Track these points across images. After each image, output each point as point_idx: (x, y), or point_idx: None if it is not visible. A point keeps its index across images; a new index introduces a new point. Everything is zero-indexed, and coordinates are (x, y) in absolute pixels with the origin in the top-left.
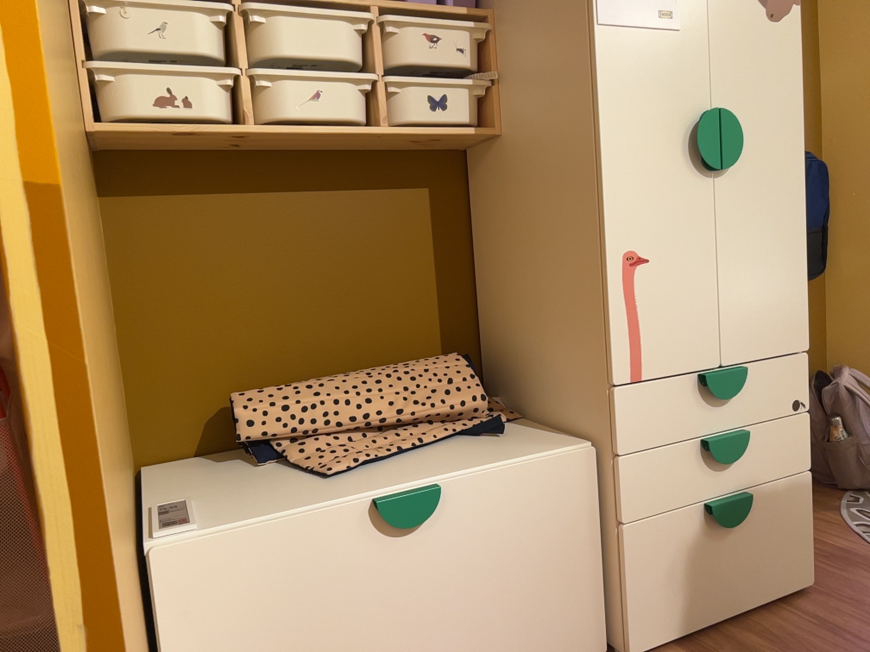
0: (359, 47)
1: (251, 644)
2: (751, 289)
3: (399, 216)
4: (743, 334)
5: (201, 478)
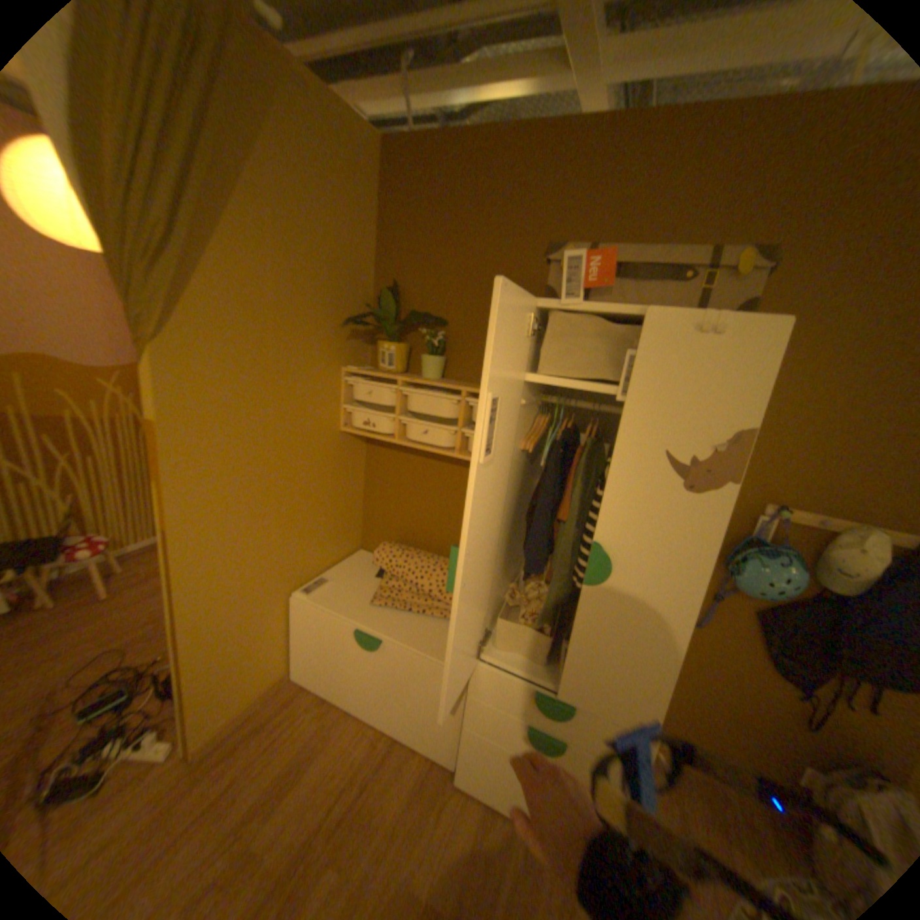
0: (462, 407)
1: (313, 645)
2: (600, 669)
3: None
4: (582, 691)
5: (357, 570)
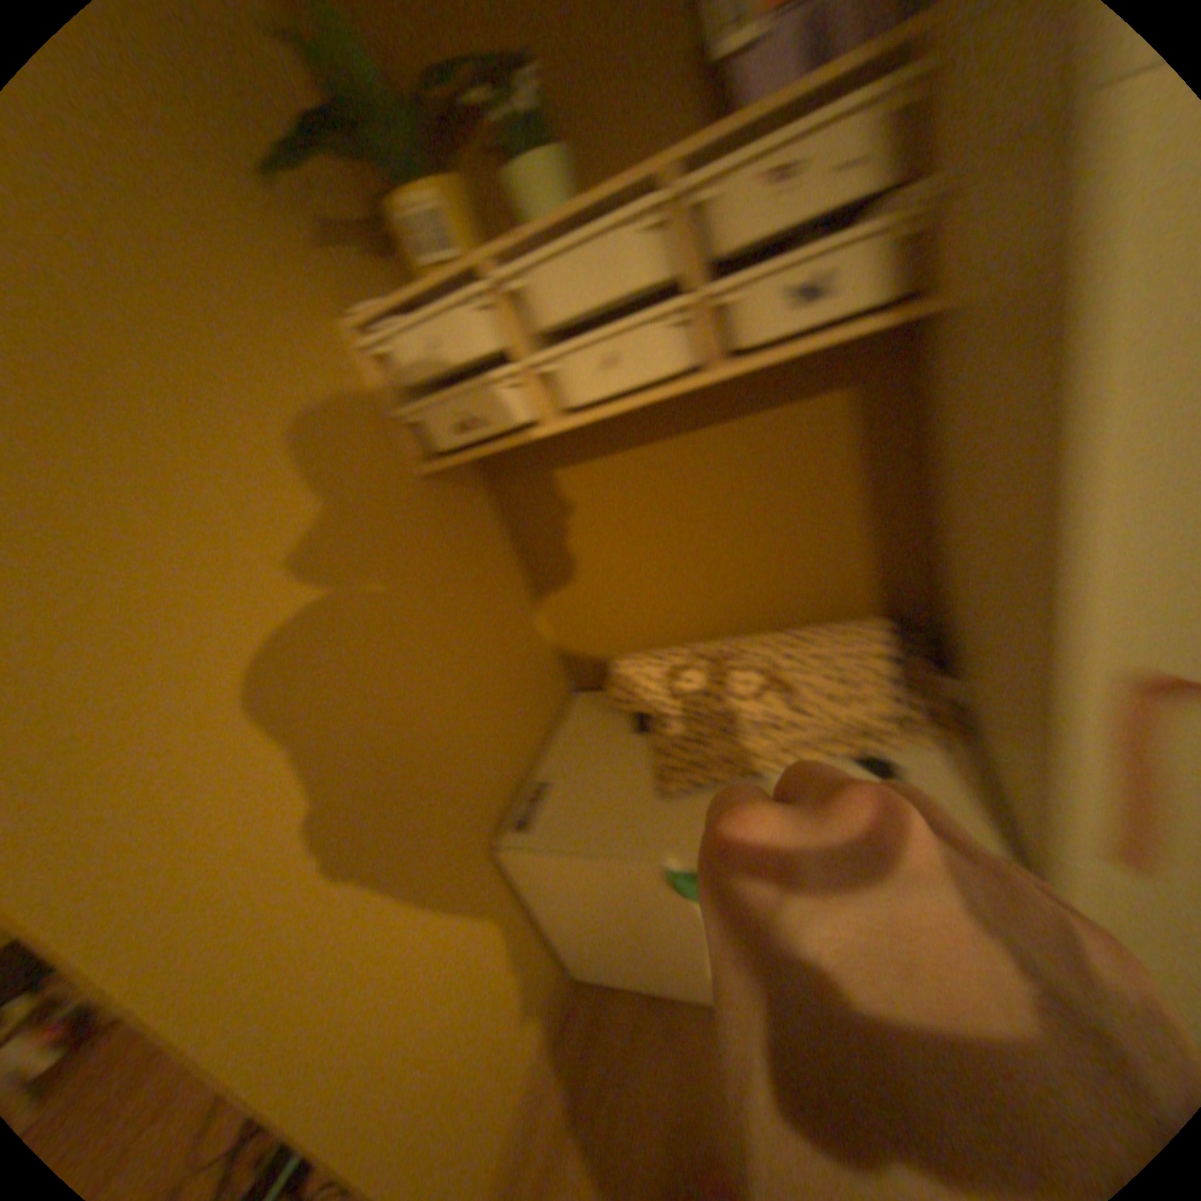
0: (674, 236)
1: (587, 918)
2: None
3: (801, 442)
4: None
5: (592, 735)
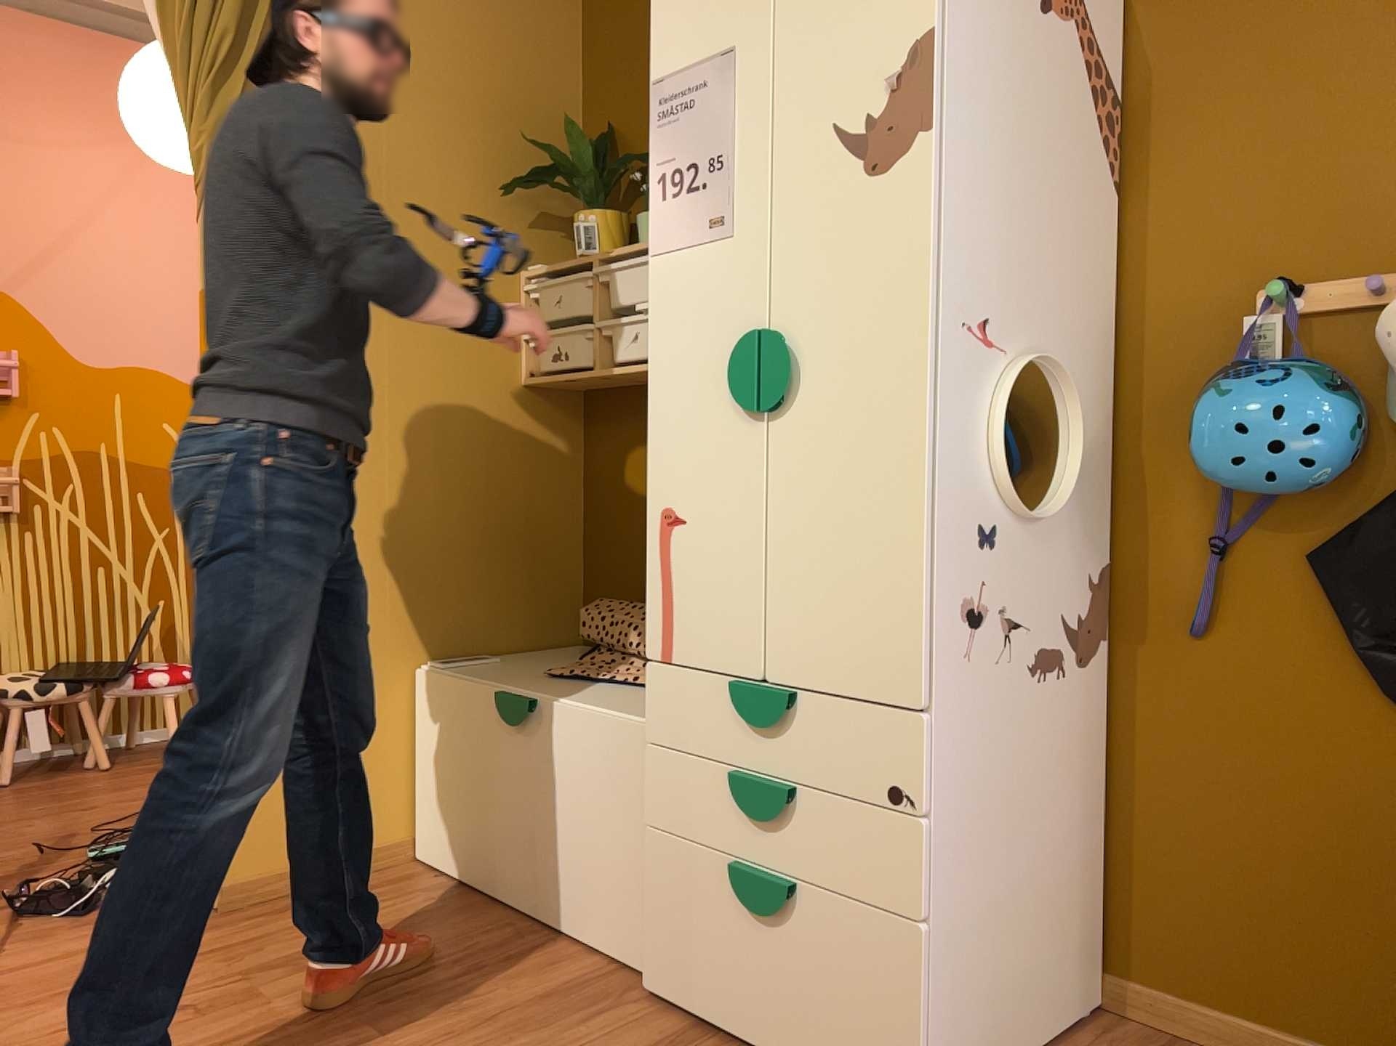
0: None
1: (444, 759)
2: (817, 583)
3: None
4: (799, 646)
5: (550, 657)
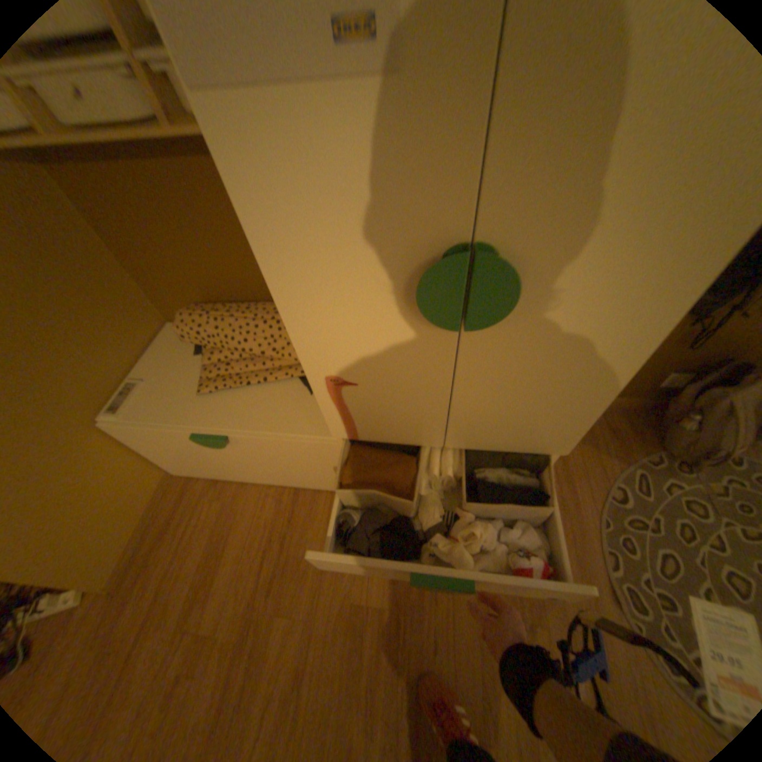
0: None
1: (164, 451)
2: (497, 415)
3: None
4: (475, 436)
5: (168, 353)
